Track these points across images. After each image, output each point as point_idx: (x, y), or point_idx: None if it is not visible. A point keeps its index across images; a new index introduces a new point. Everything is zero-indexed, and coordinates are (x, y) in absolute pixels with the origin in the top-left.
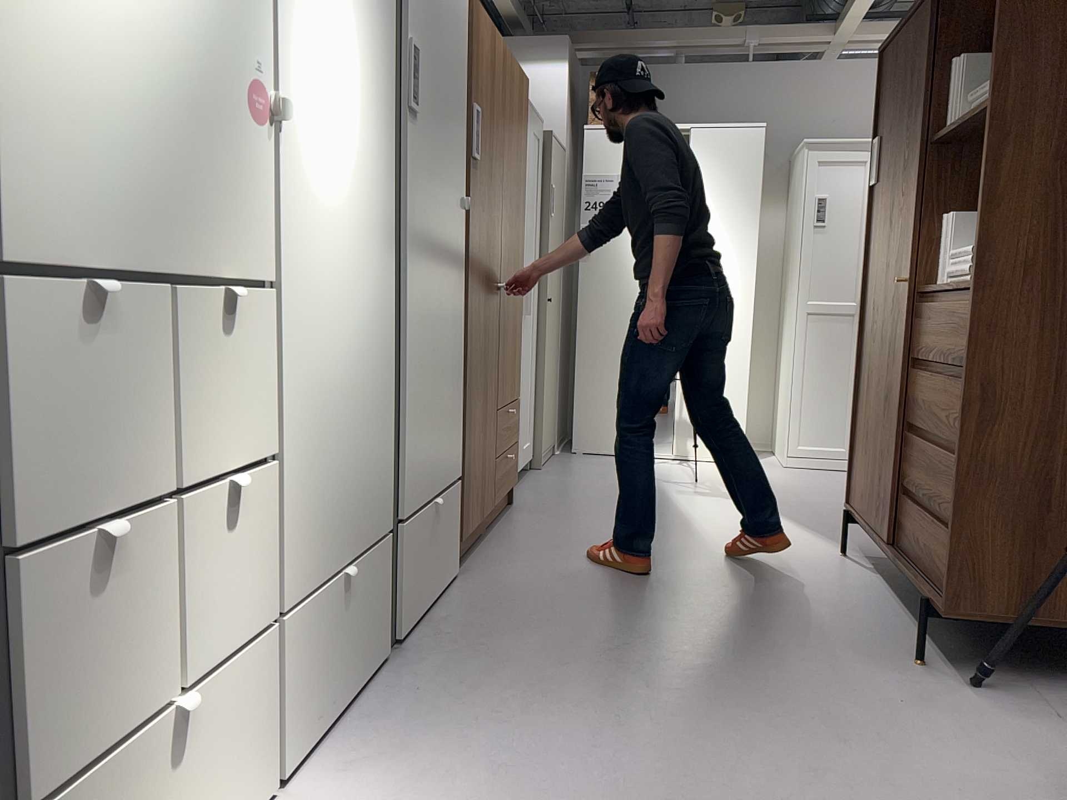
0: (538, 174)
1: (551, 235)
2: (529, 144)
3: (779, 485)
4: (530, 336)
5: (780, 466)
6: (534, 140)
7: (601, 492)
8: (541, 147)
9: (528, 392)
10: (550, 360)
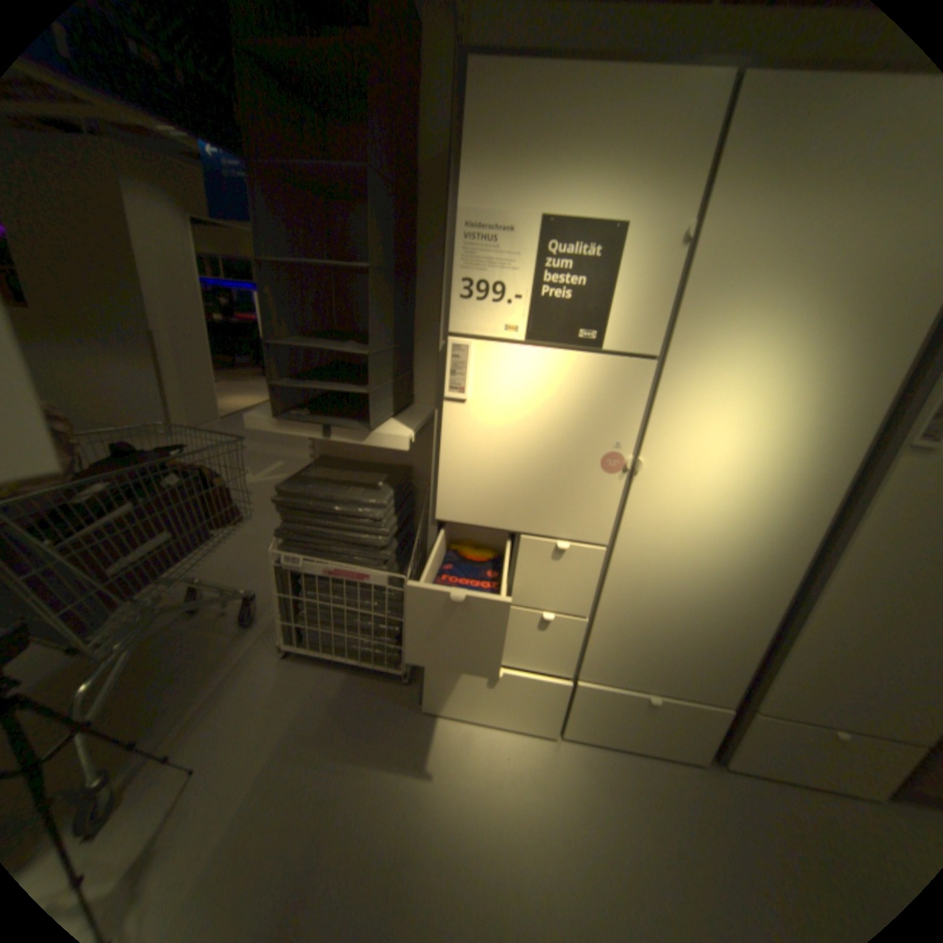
0: None
1: None
2: None
3: None
4: None
5: None
6: None
7: None
8: None
9: None
10: None
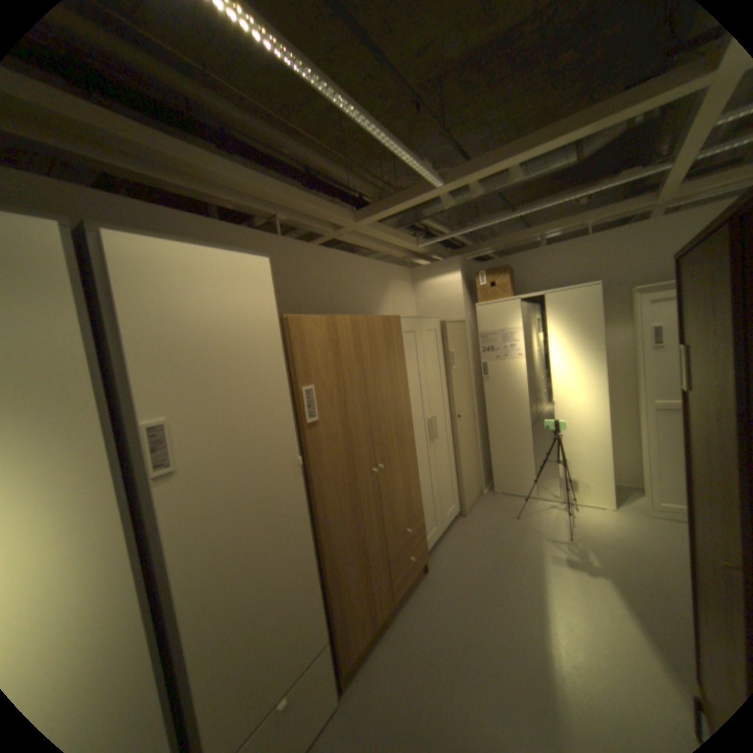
0: (437, 350)
1: (455, 380)
2: (422, 340)
3: (642, 550)
4: (445, 445)
5: (647, 517)
6: (430, 334)
7: (495, 555)
8: (439, 333)
9: (447, 479)
10: (467, 449)
